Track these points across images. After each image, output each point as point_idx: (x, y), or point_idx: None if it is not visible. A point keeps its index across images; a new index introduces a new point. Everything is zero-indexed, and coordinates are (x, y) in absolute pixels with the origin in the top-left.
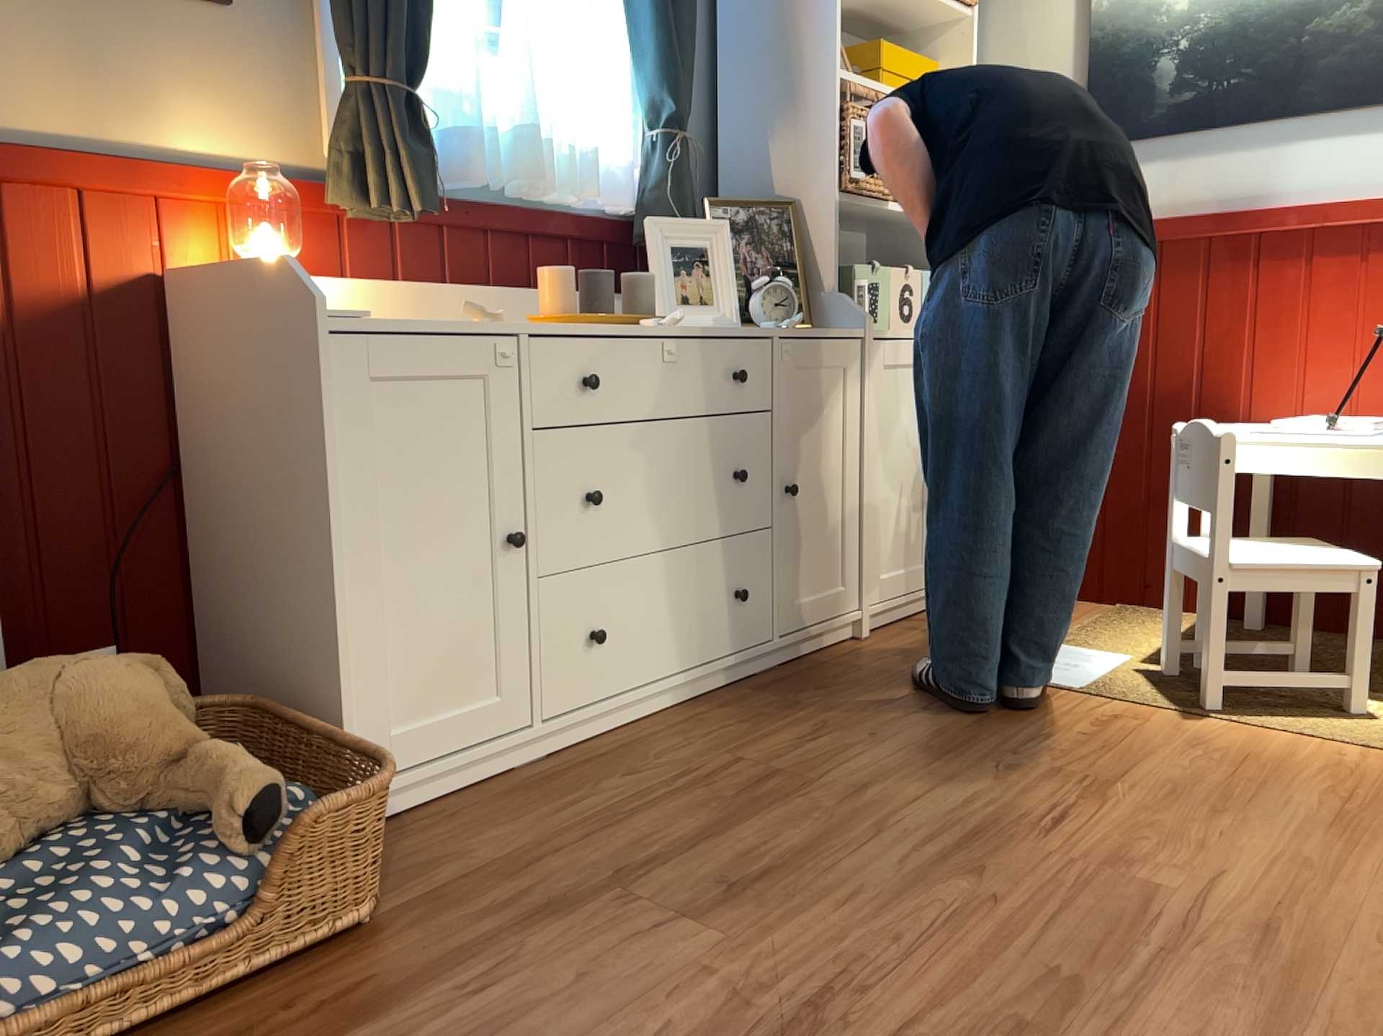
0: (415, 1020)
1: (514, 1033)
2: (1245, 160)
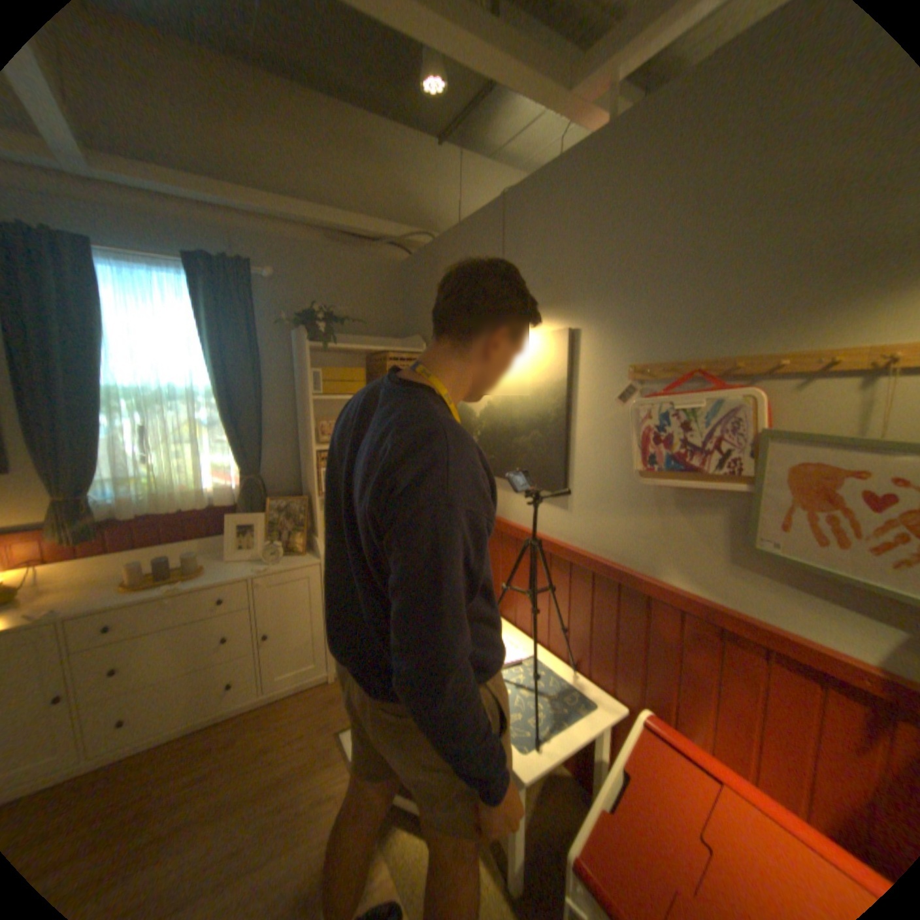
0: None
1: None
2: (500, 494)
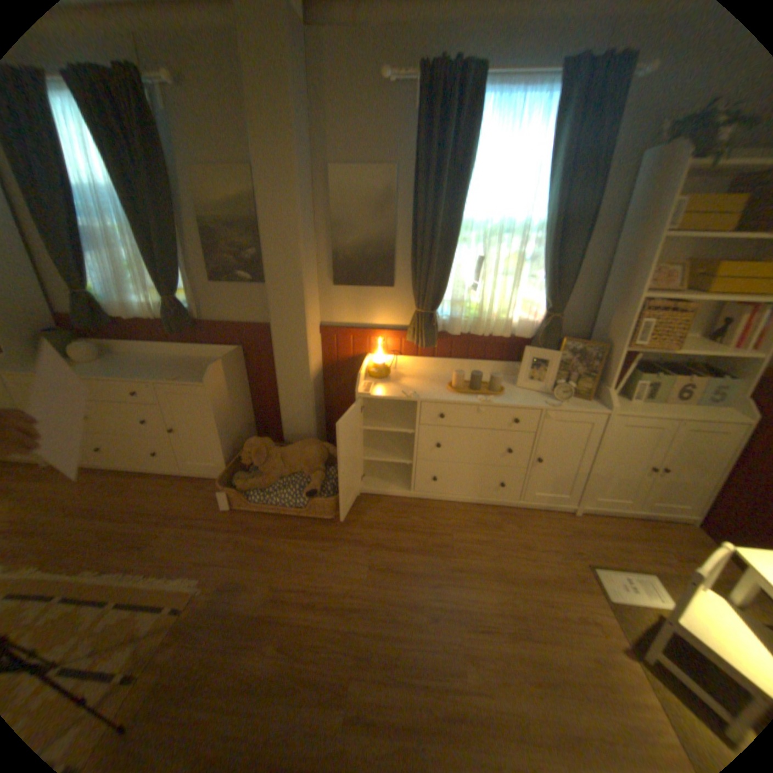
0: (313, 547)
1: (317, 563)
2: None
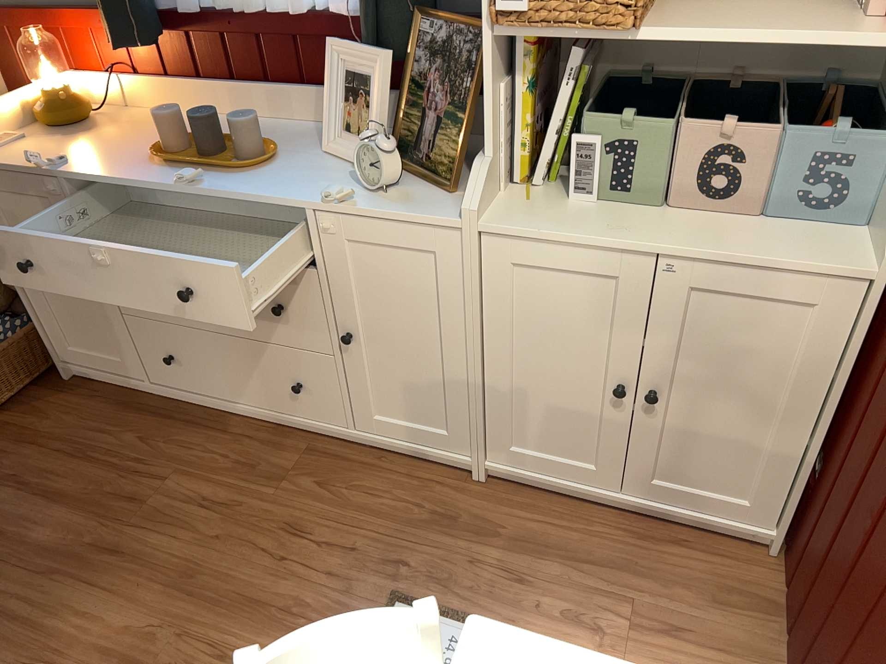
0: None
1: None
2: None
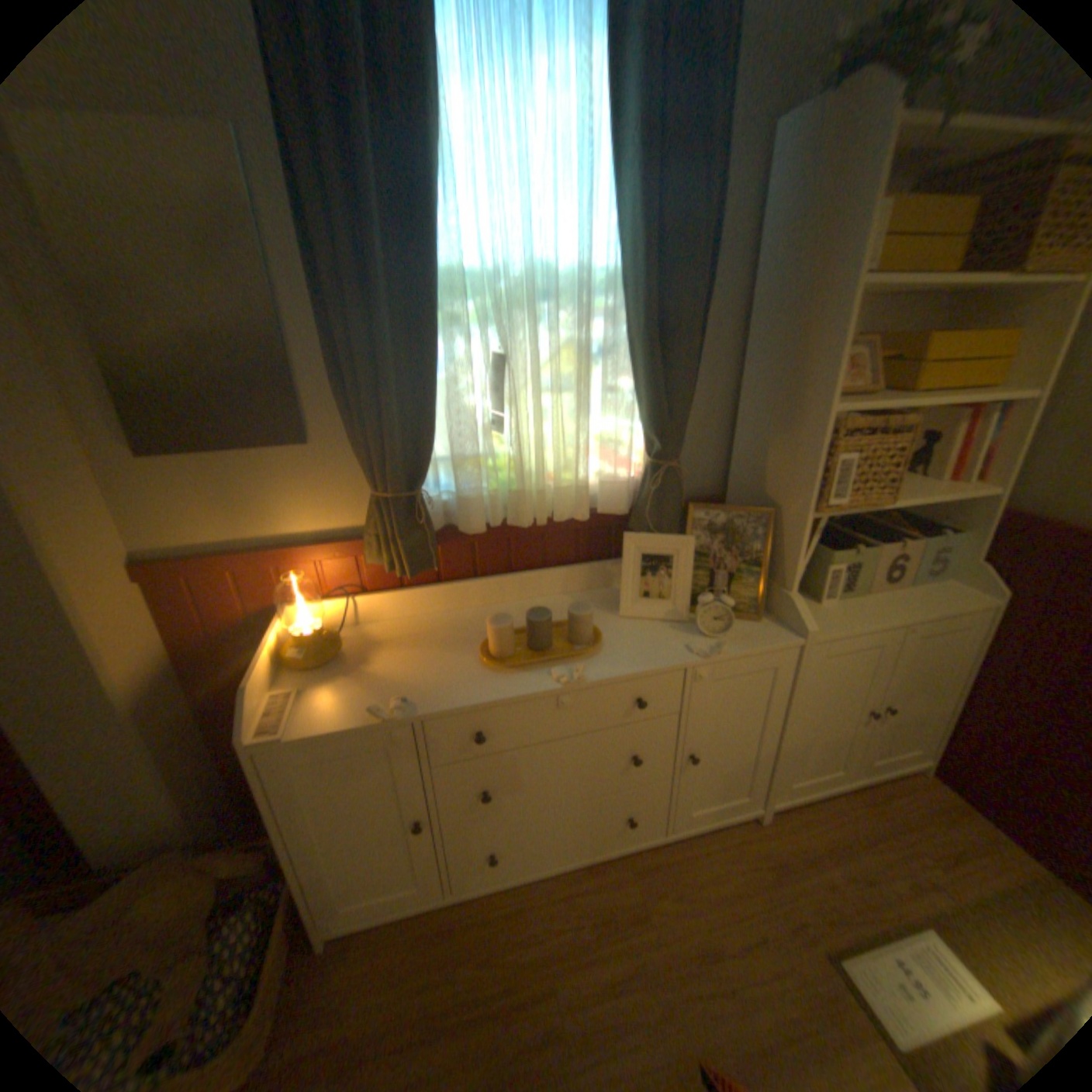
0: None
1: None
2: None
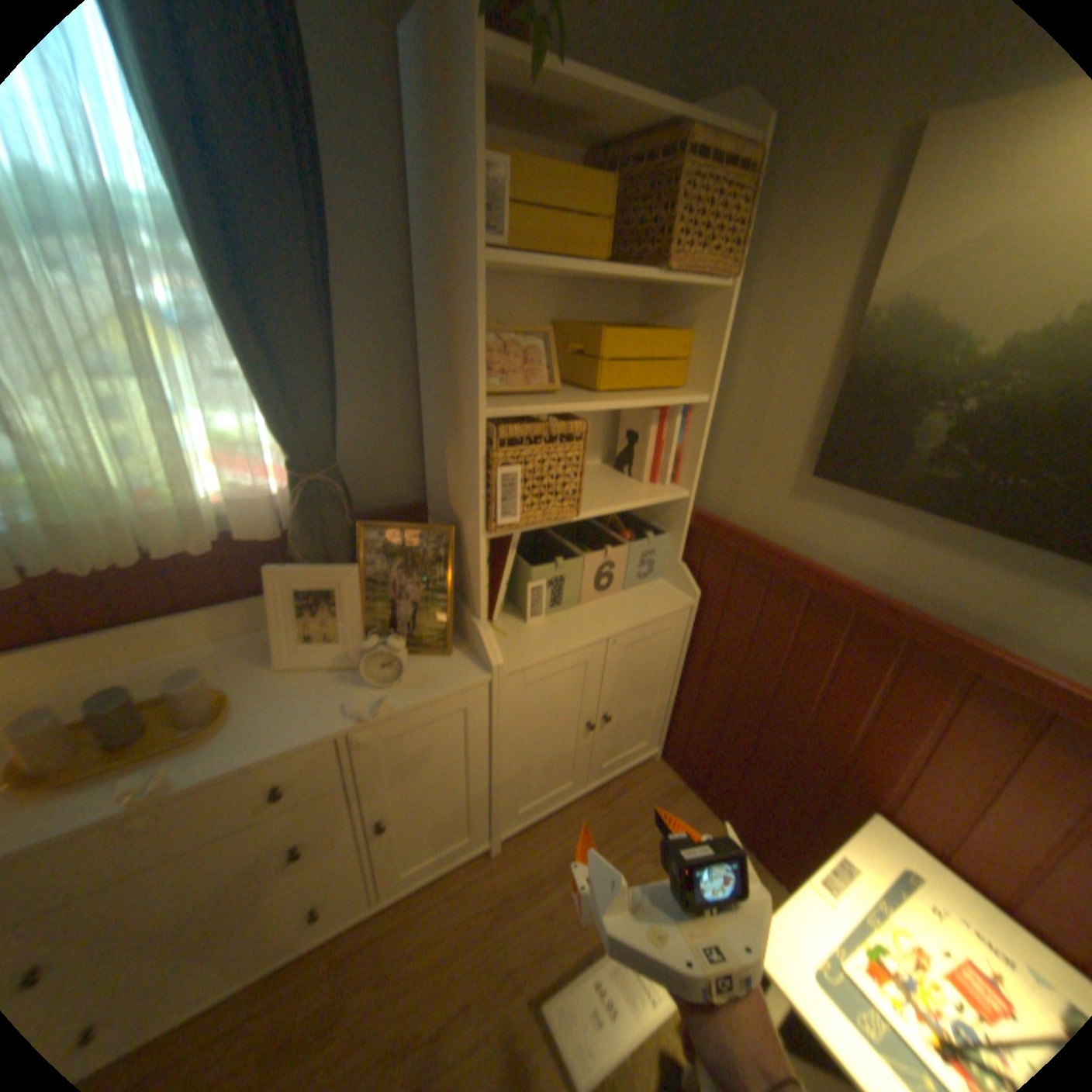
0: None
1: None
2: (1005, 582)
